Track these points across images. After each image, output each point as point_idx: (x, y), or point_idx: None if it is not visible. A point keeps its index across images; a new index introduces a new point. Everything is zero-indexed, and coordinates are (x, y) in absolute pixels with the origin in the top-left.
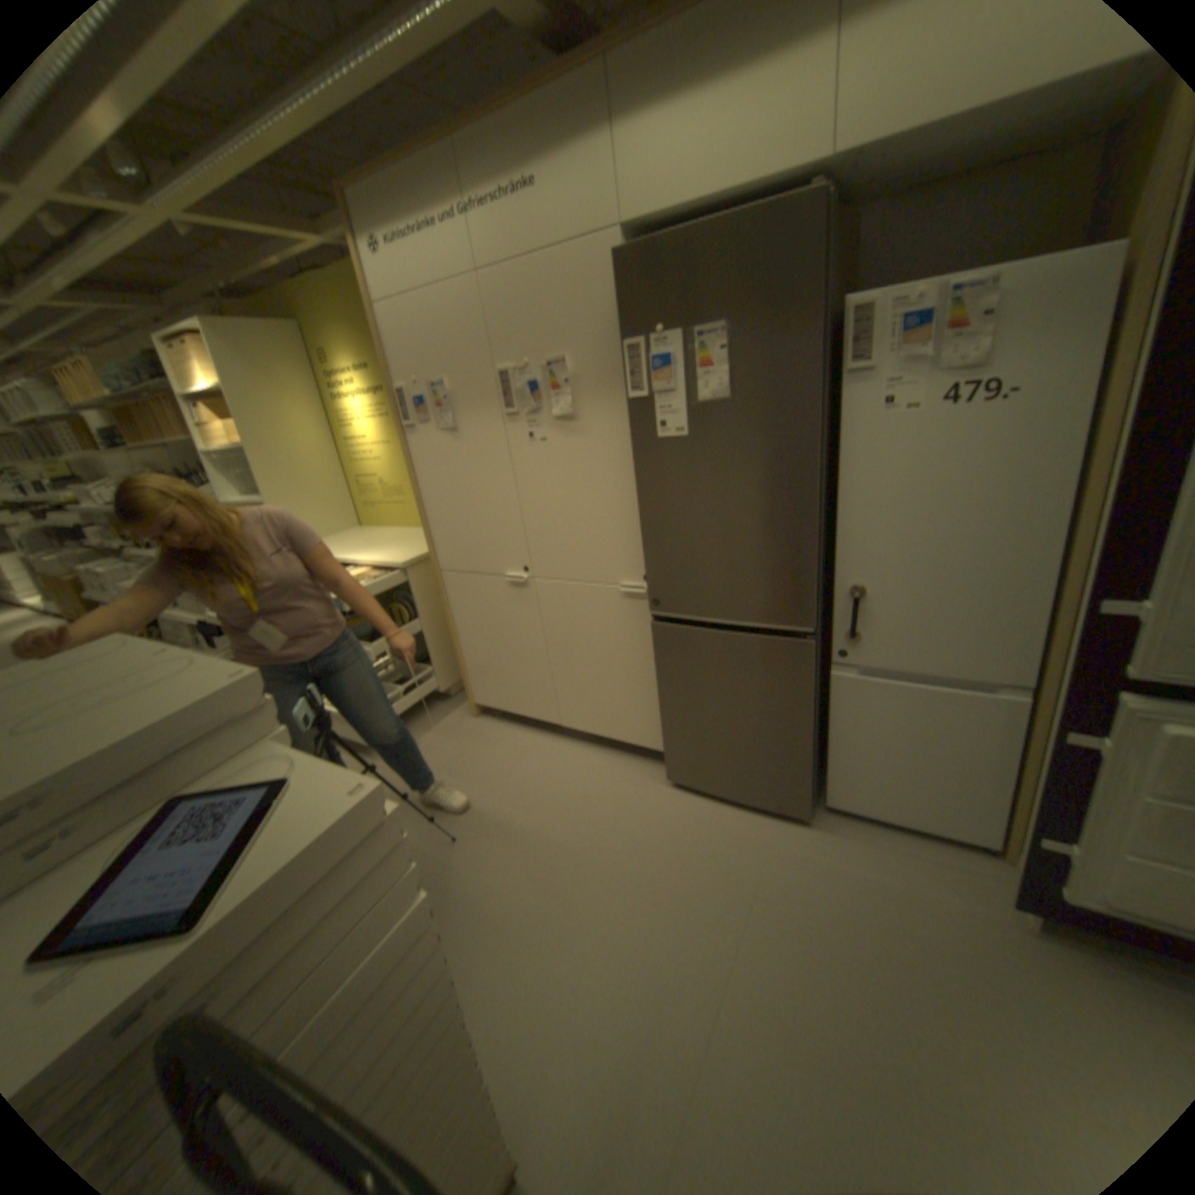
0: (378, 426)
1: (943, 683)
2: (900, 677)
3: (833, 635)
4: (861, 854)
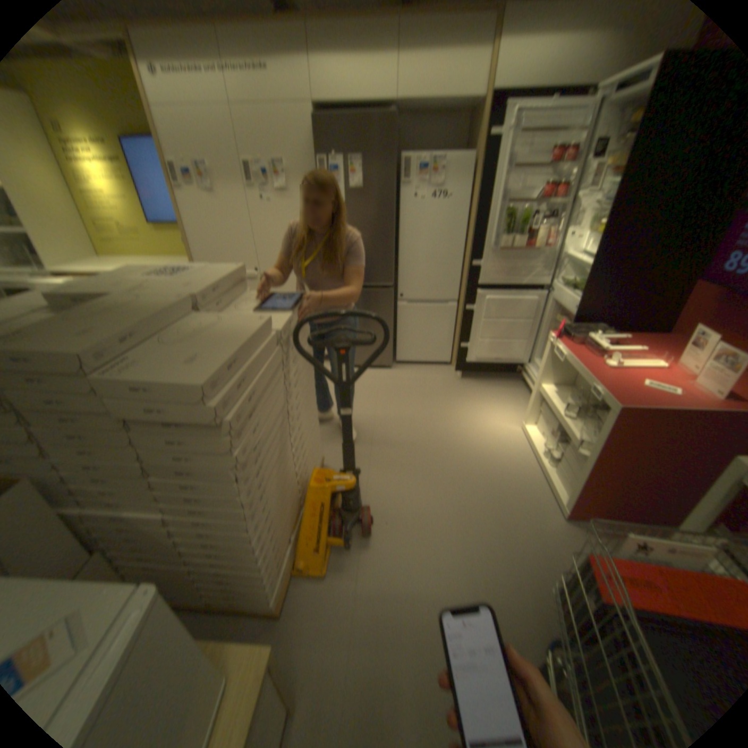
0: (115, 181)
1: (433, 302)
2: (420, 301)
3: (397, 288)
4: (409, 371)
